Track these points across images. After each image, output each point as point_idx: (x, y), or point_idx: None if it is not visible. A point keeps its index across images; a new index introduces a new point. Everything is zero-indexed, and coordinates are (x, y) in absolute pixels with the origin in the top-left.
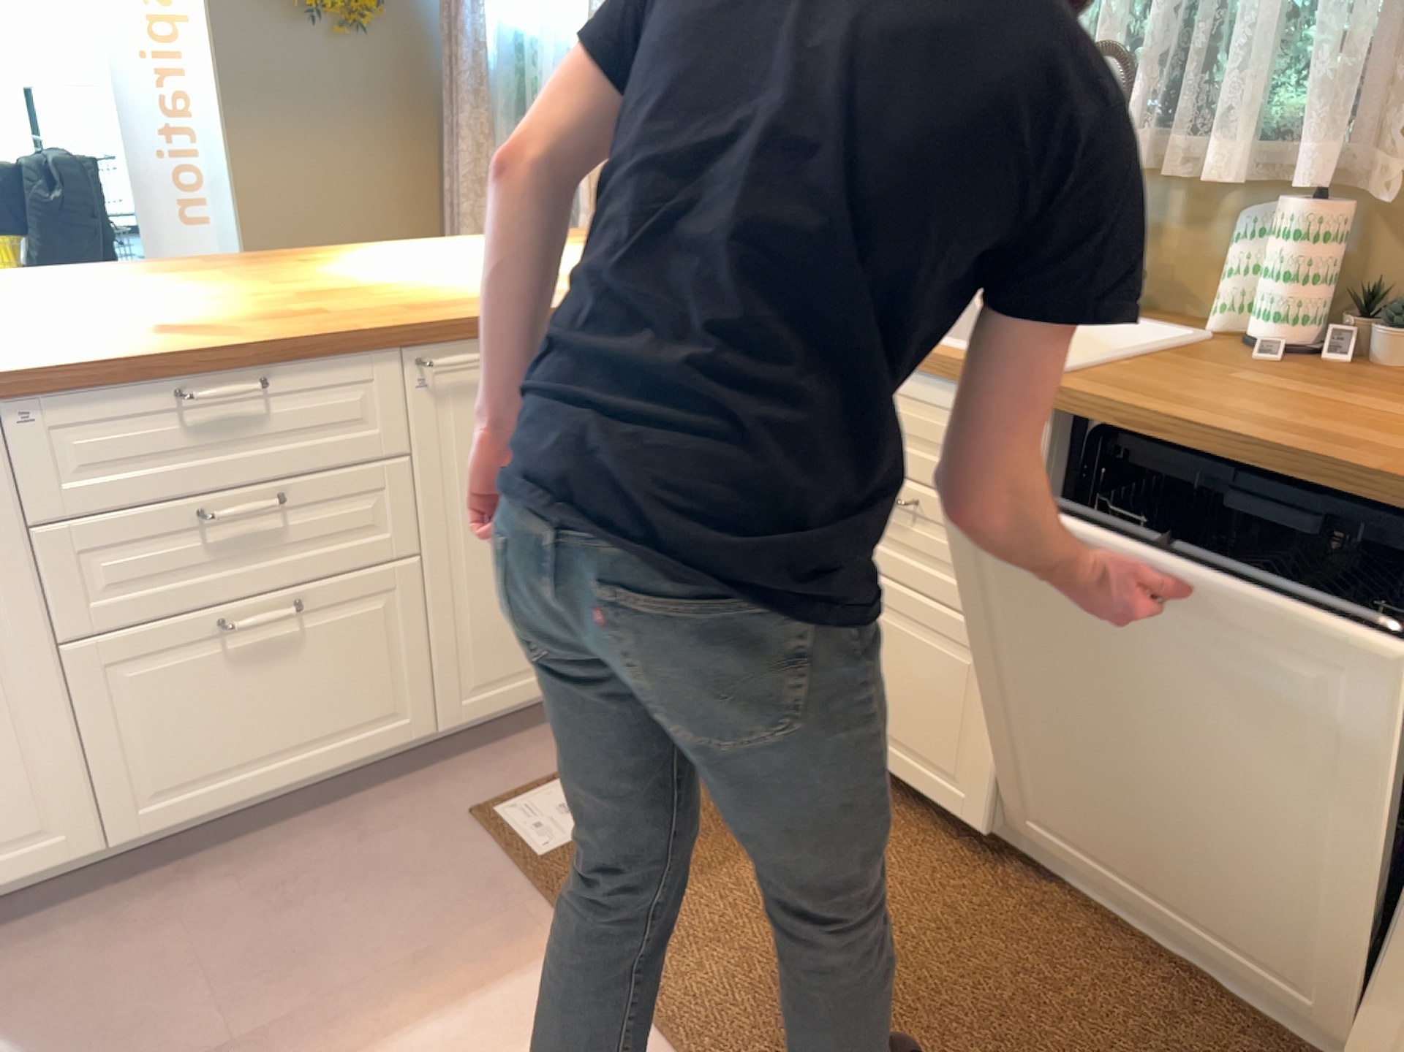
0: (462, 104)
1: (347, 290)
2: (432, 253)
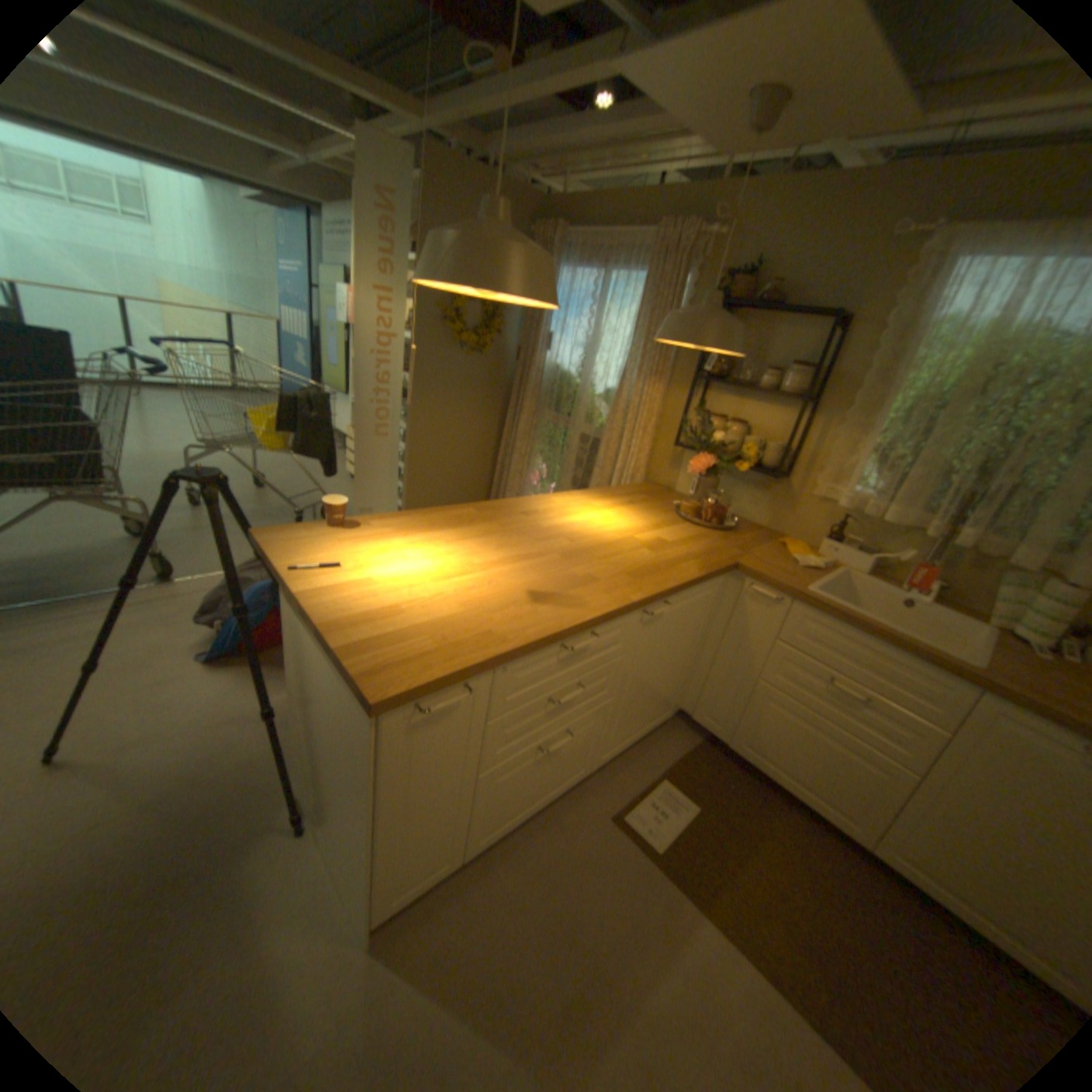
0: (526, 396)
1: (577, 549)
2: (575, 508)
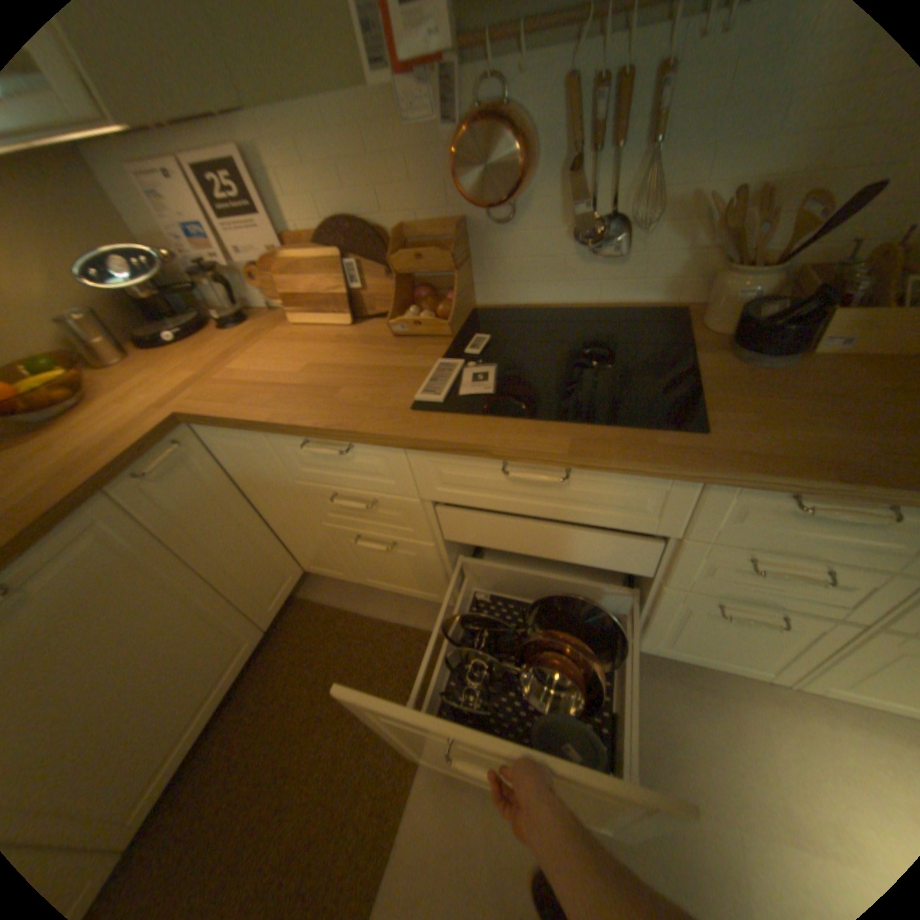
0: None
1: None
2: None
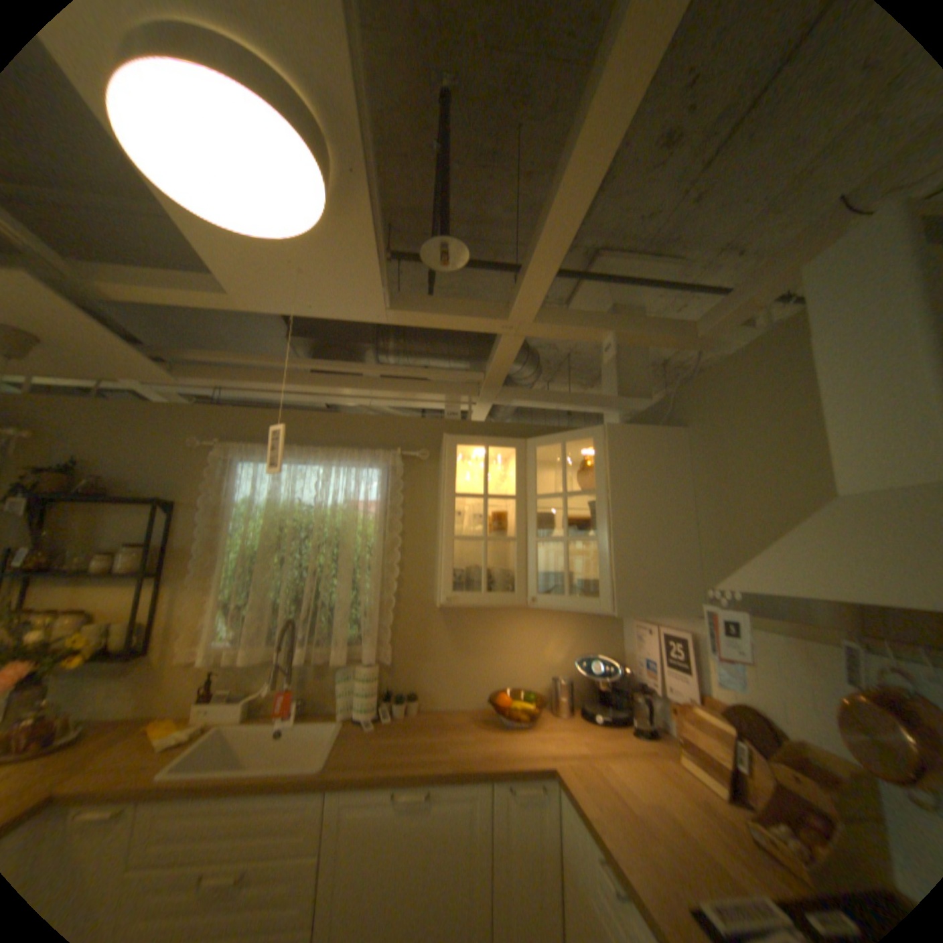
0: None
1: None
2: None
